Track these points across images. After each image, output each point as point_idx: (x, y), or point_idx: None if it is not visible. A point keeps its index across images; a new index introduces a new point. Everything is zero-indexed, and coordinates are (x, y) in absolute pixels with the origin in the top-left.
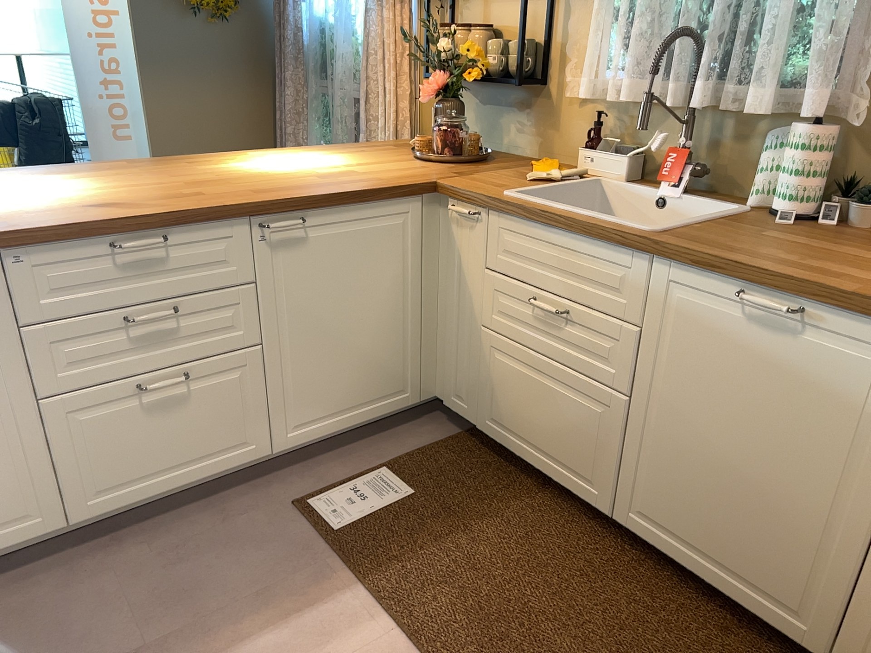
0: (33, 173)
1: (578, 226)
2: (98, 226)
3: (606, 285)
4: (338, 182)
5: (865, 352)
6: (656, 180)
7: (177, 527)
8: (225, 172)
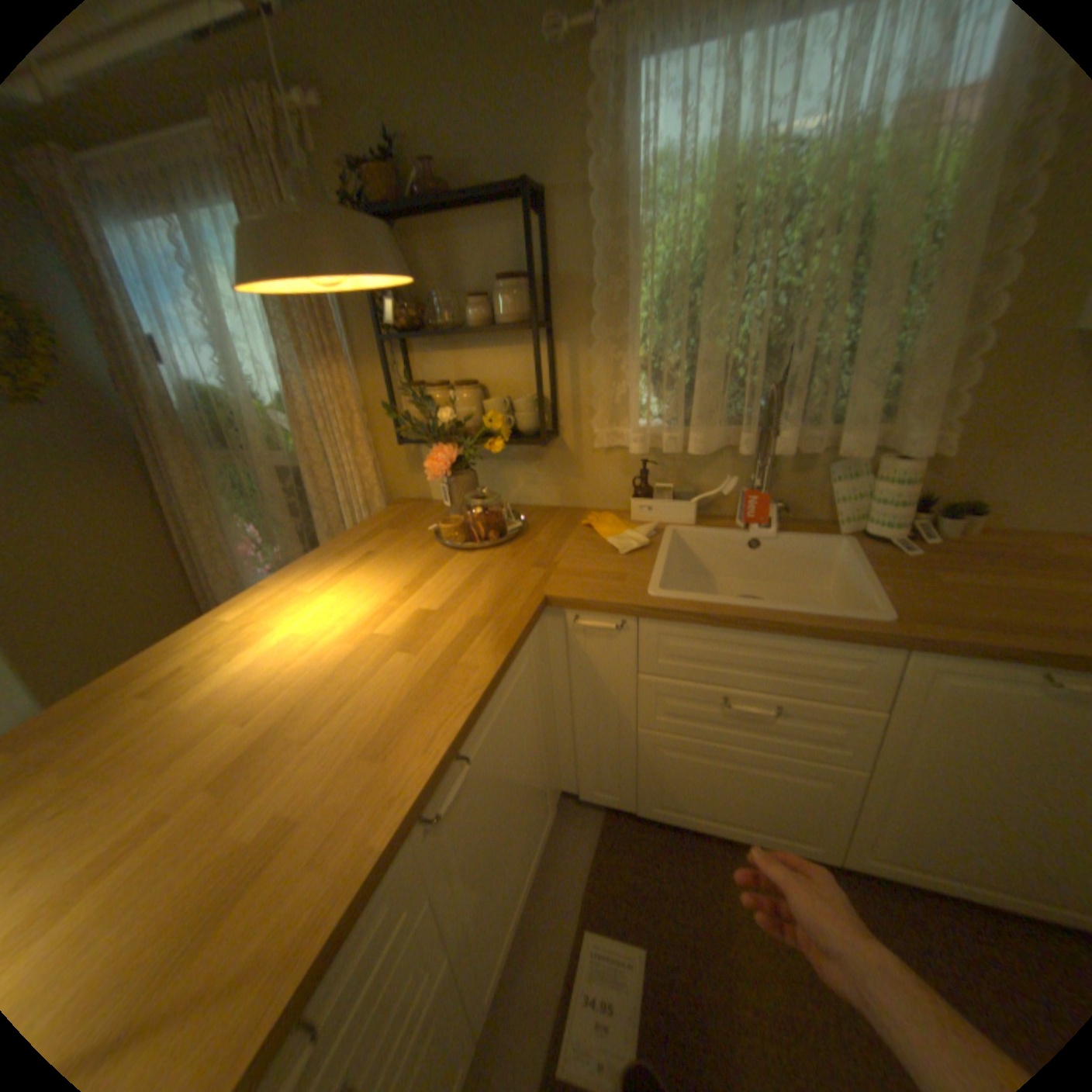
0: None
1: (802, 629)
2: None
3: (838, 679)
4: (449, 655)
5: None
6: (713, 512)
7: None
8: (243, 701)
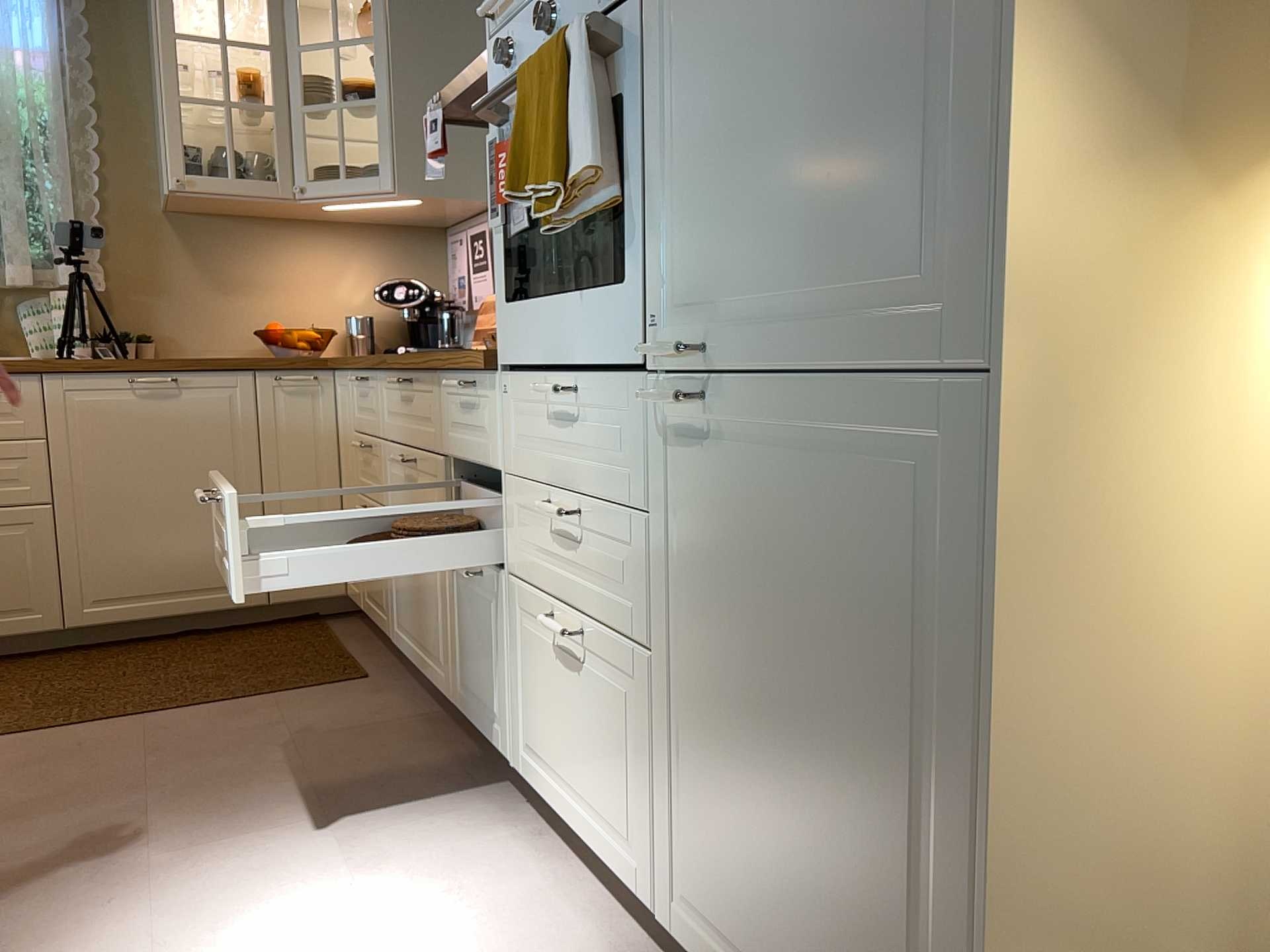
0: None
1: None
2: None
3: None
4: None
5: (219, 392)
6: None
7: None
8: None
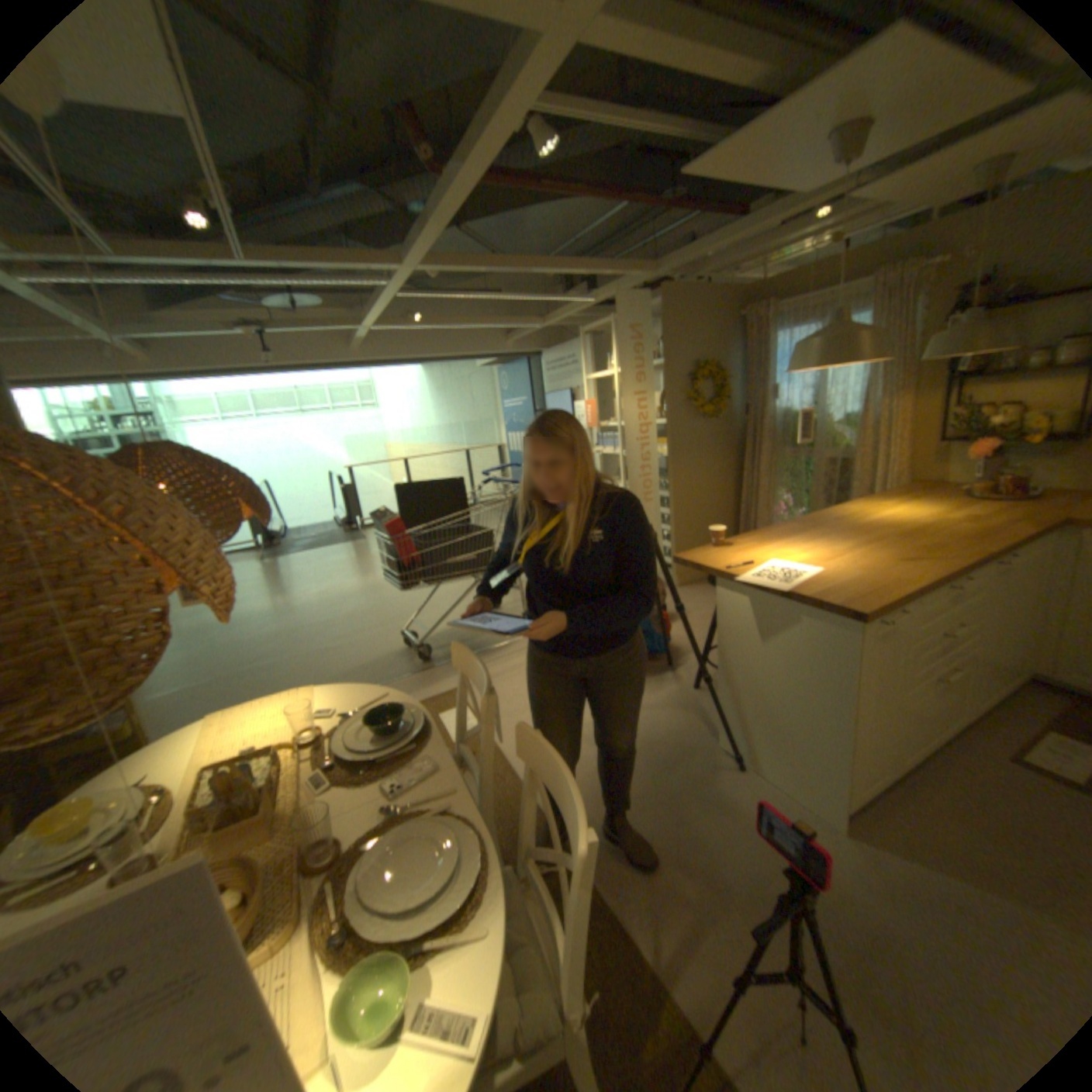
0: (765, 537)
1: None
2: (951, 575)
3: None
4: (1001, 525)
5: None
6: None
7: (942, 780)
8: (887, 524)
